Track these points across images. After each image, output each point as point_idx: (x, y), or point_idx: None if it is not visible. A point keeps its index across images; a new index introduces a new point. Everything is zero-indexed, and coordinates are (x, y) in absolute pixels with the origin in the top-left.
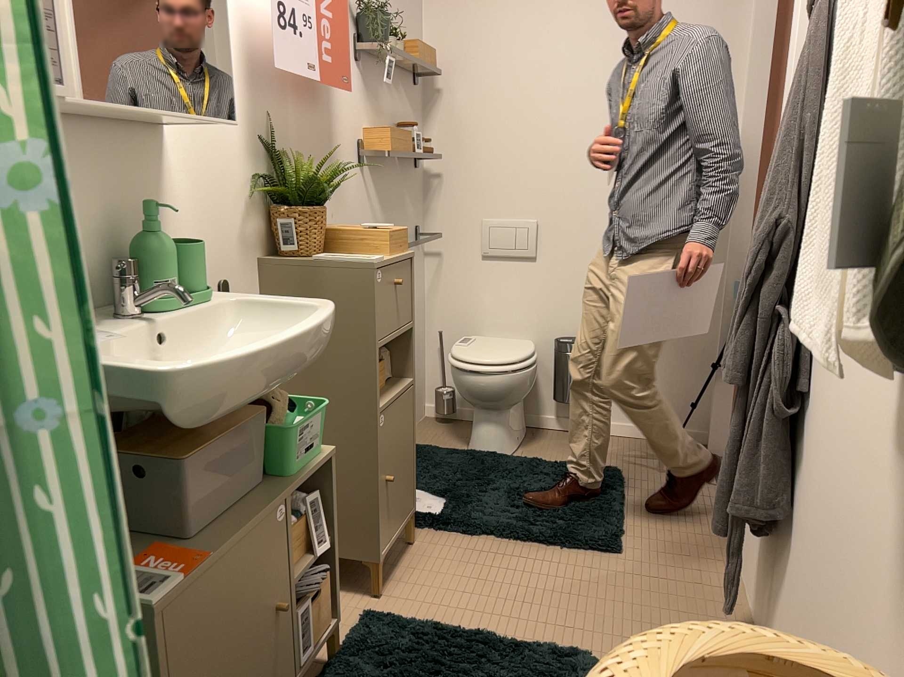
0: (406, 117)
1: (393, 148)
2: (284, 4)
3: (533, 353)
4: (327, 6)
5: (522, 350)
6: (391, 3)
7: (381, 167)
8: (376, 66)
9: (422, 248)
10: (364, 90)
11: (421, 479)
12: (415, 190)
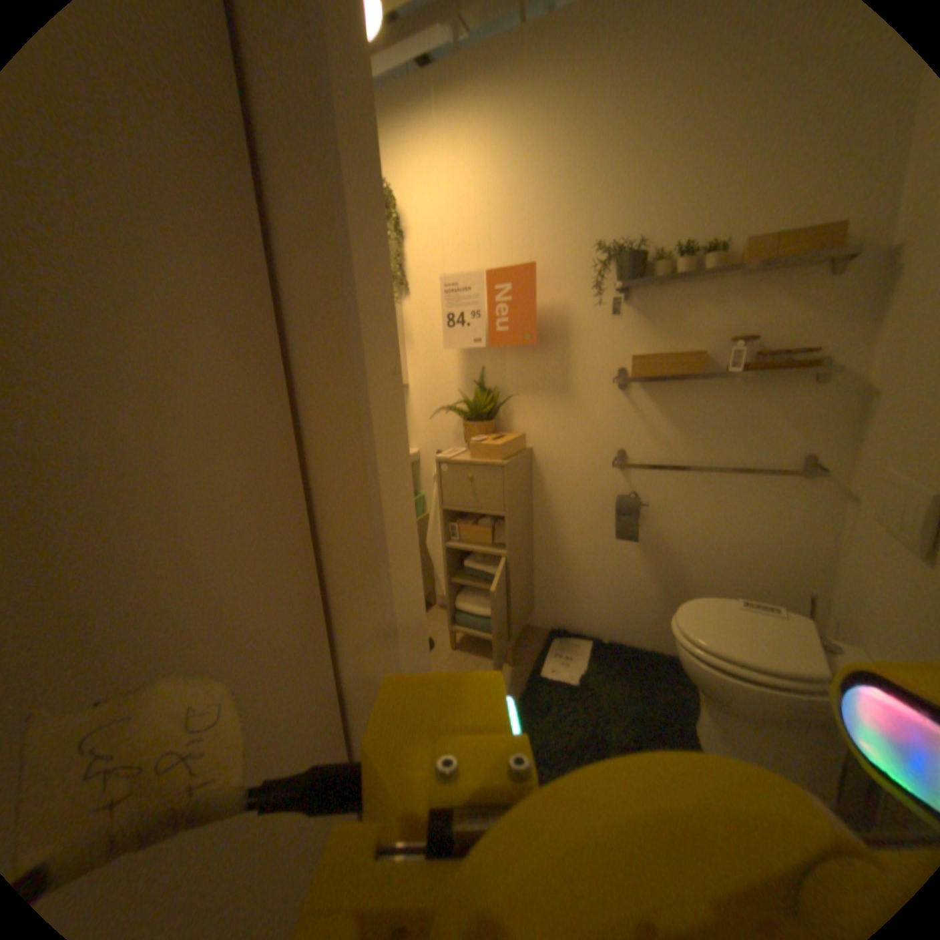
0: (786, 319)
1: (637, 371)
2: (451, 310)
3: (771, 673)
4: (502, 290)
5: (761, 657)
6: (742, 194)
7: (678, 385)
8: (677, 285)
9: (837, 484)
10: (640, 318)
11: (608, 669)
12: (815, 409)
